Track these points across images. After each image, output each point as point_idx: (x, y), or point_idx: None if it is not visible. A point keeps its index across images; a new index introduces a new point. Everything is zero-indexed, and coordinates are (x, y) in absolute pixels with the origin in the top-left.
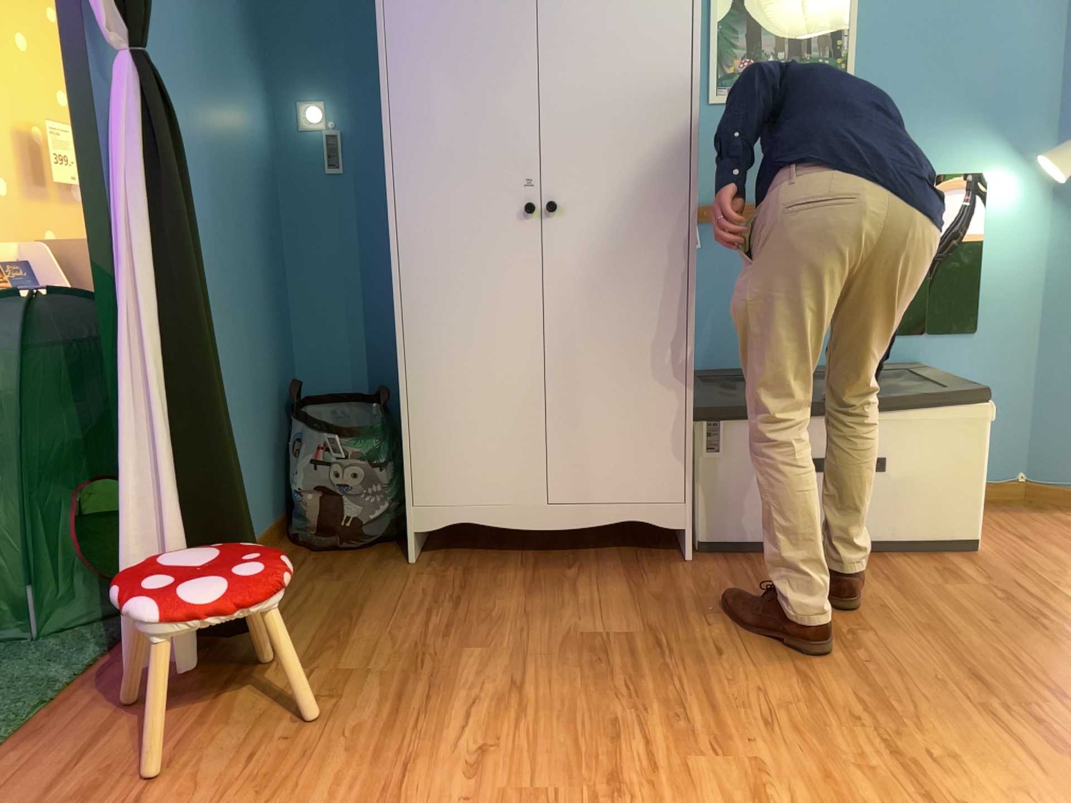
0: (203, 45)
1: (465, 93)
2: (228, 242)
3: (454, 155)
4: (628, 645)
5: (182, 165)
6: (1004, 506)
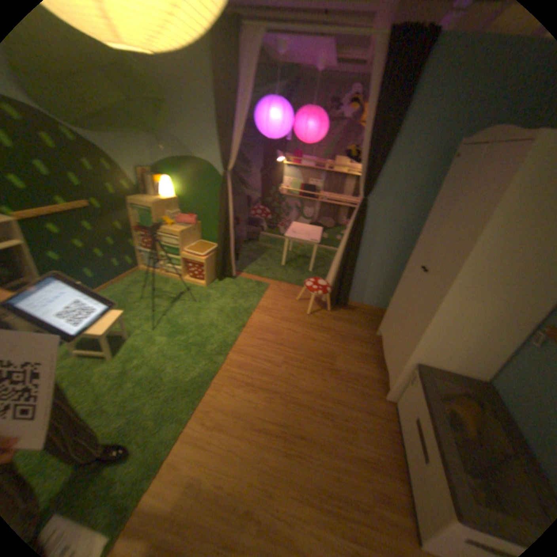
0: (424, 193)
1: (436, 226)
2: (408, 244)
3: (426, 244)
4: (329, 366)
5: (360, 223)
6: None
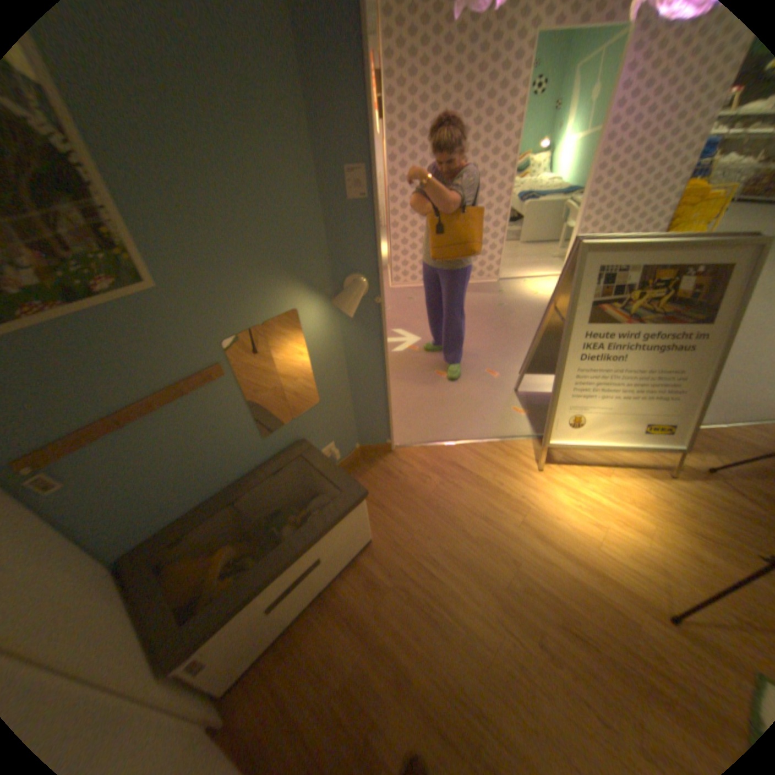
0: None
1: None
2: None
3: None
4: None
5: None
6: (357, 466)
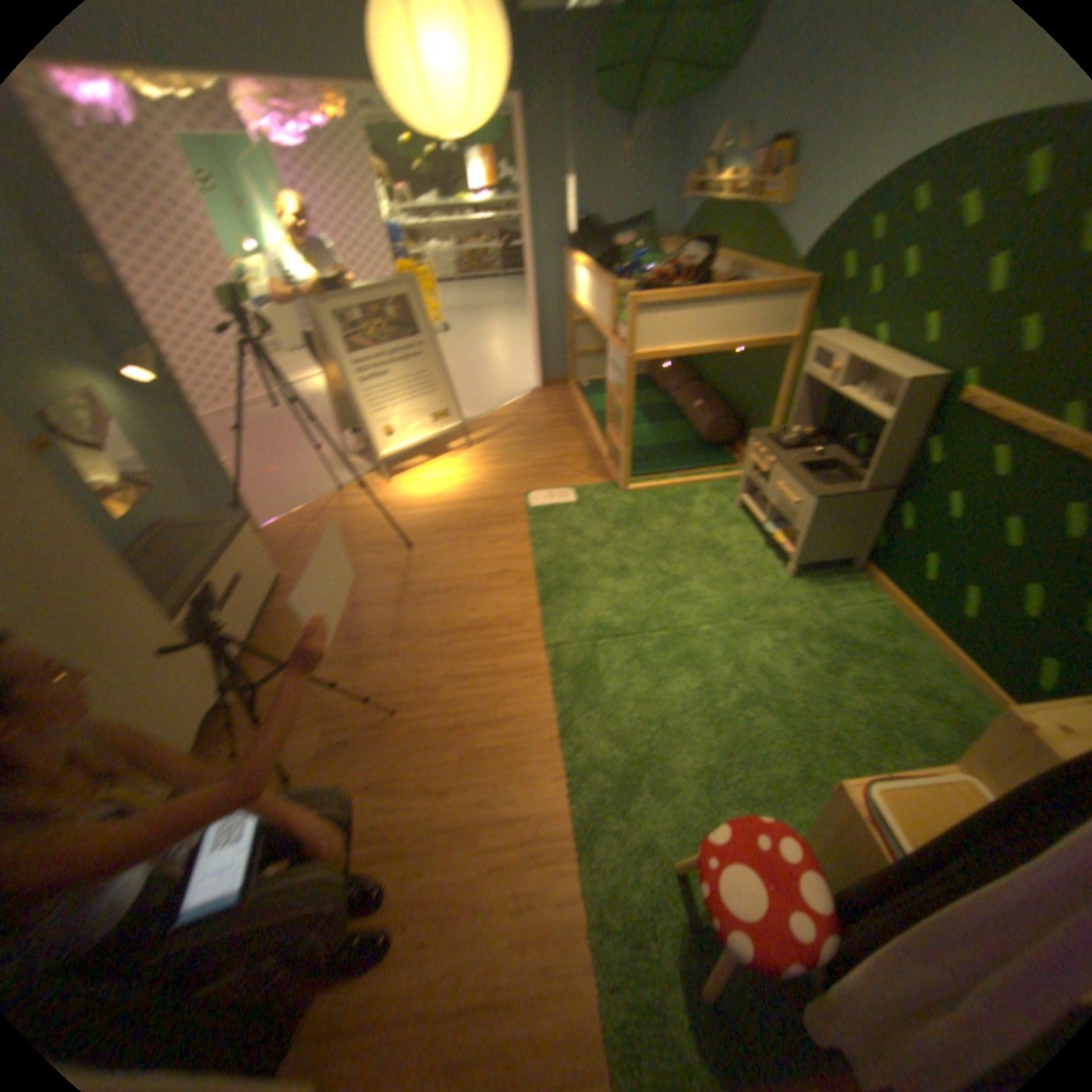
0: None
1: None
2: None
3: None
4: (330, 734)
5: None
6: None
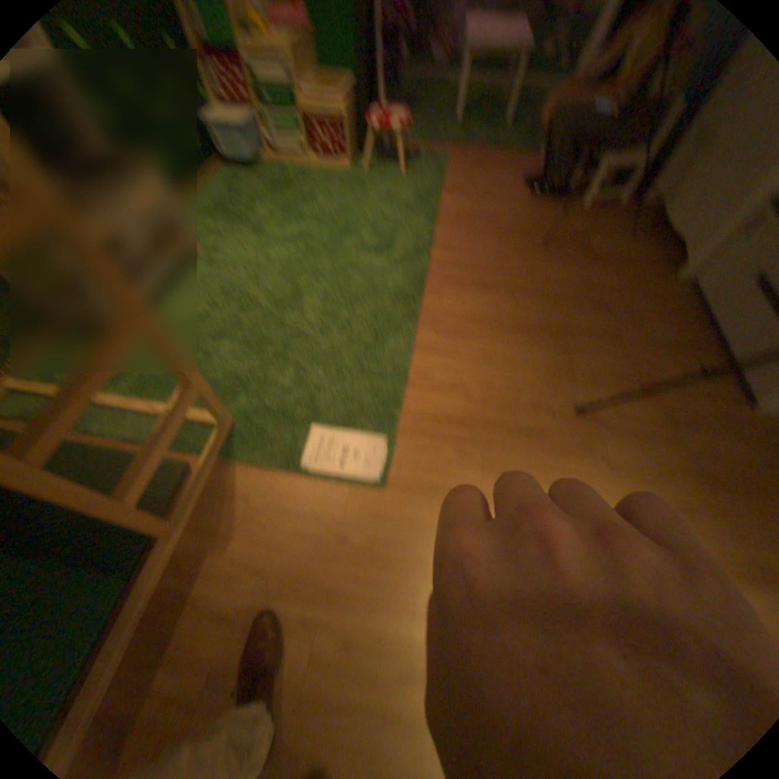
0: None
1: None
2: None
3: None
4: (581, 246)
5: None
6: None
